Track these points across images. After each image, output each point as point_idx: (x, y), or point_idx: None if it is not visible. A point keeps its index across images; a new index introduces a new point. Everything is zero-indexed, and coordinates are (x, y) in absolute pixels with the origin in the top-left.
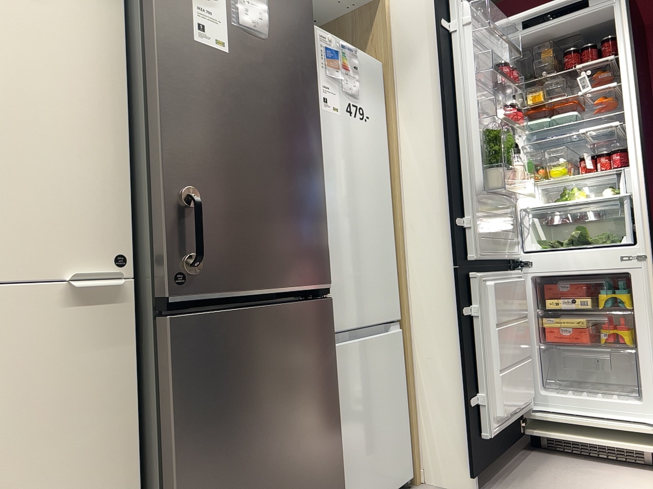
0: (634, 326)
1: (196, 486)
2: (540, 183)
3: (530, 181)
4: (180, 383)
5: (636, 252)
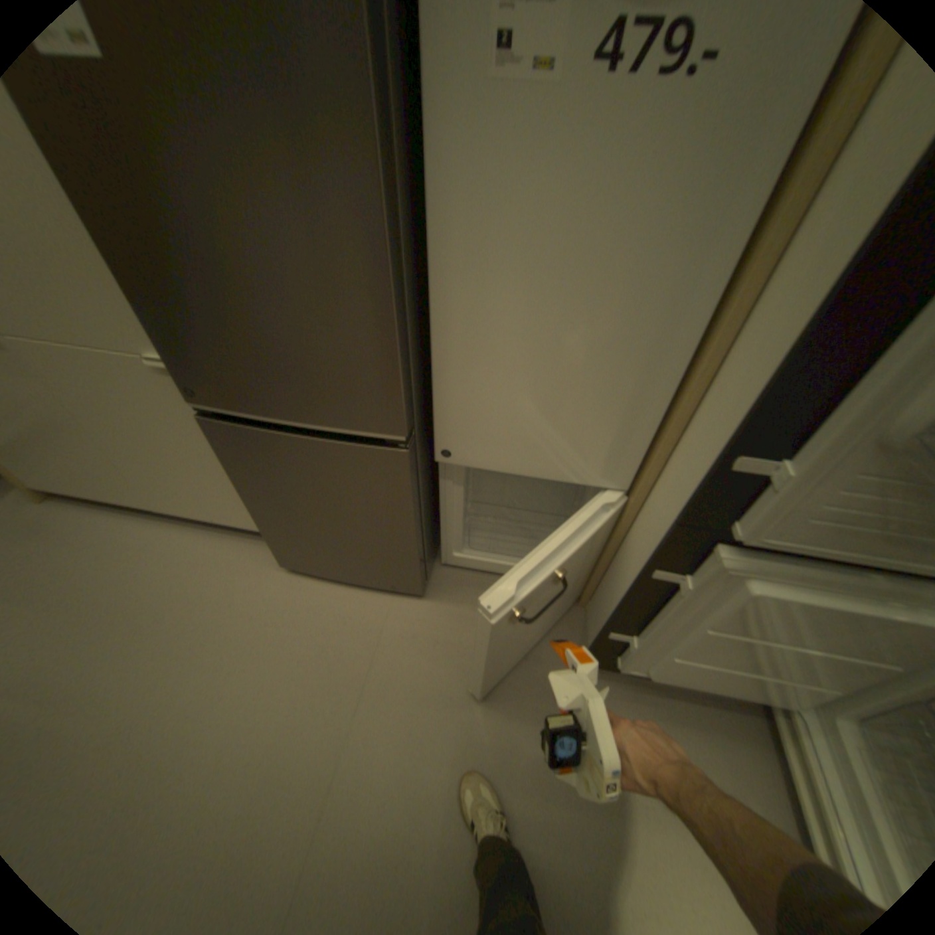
0: None
1: (262, 509)
2: None
3: None
4: (227, 457)
5: None
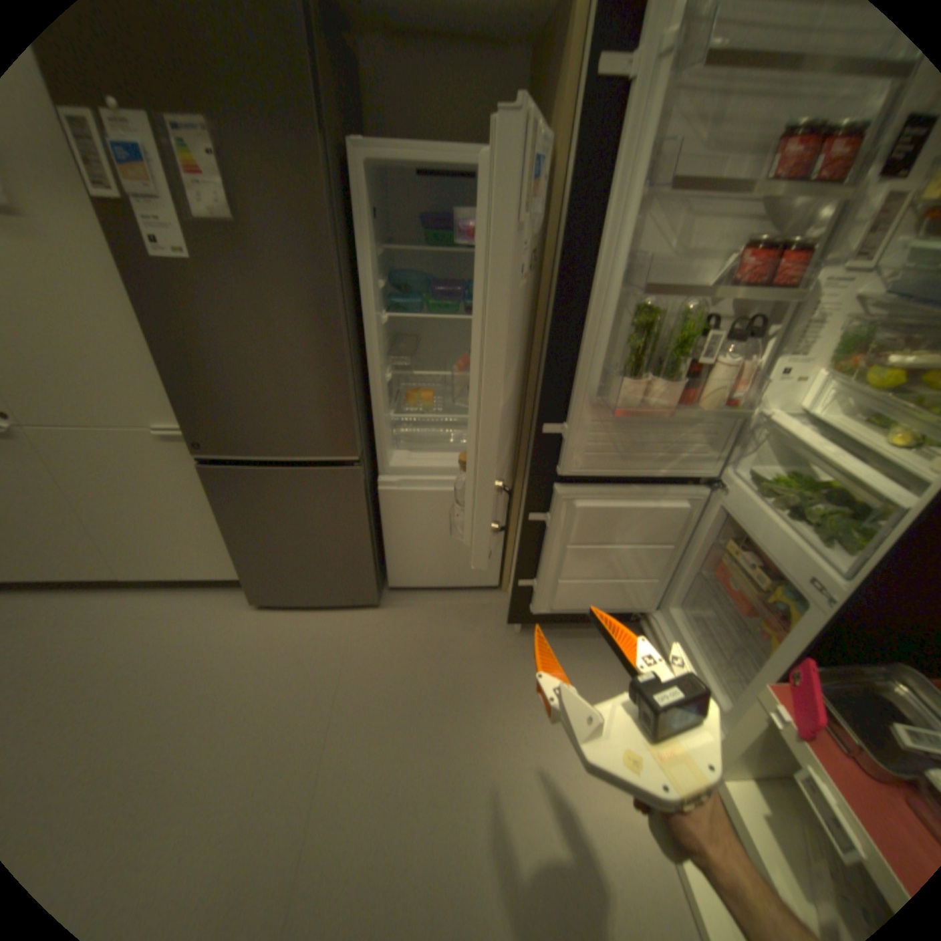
0: (783, 653)
1: (240, 544)
2: (856, 374)
3: (831, 366)
4: (216, 498)
5: (835, 591)
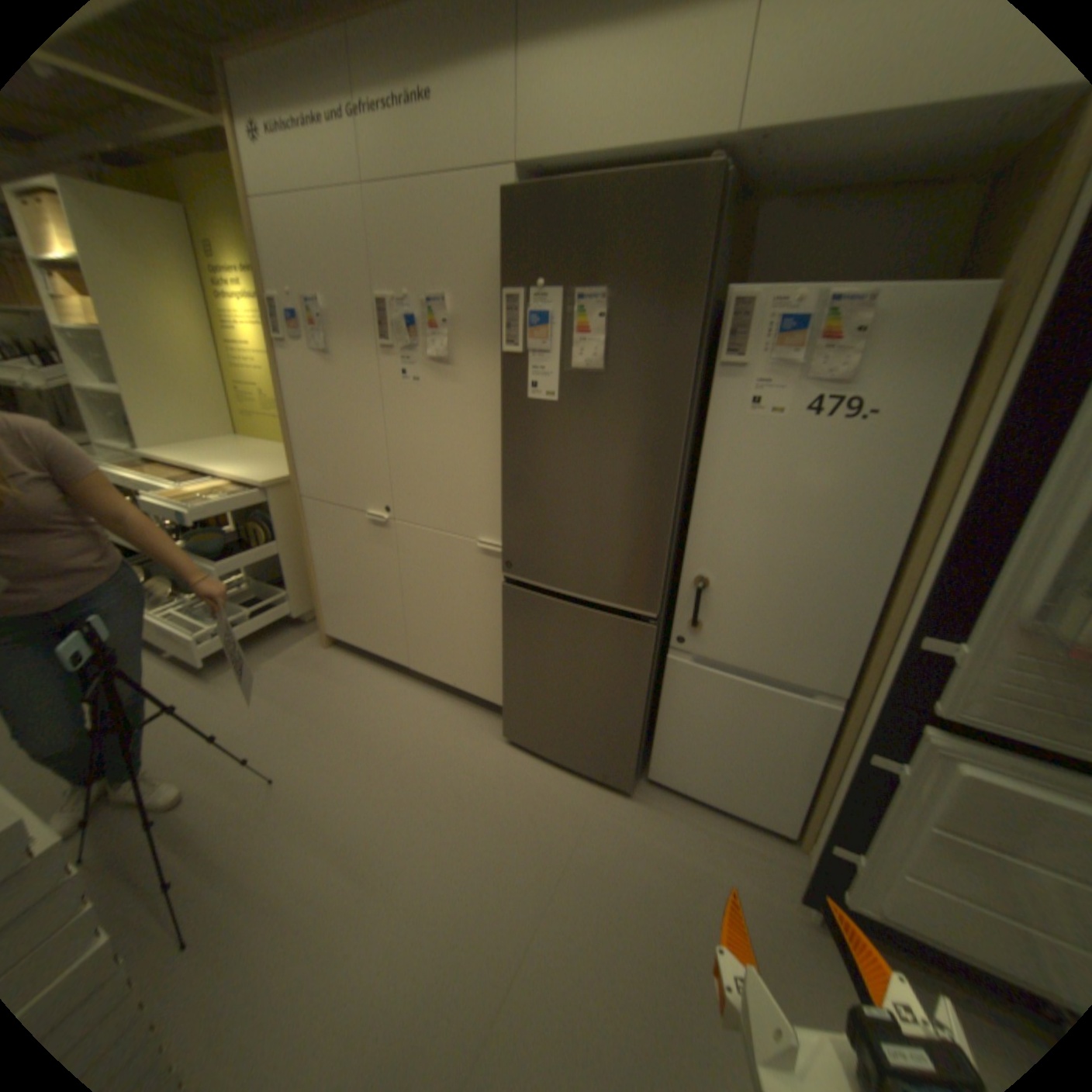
0: None
1: (515, 670)
2: None
3: None
4: (509, 618)
5: None
